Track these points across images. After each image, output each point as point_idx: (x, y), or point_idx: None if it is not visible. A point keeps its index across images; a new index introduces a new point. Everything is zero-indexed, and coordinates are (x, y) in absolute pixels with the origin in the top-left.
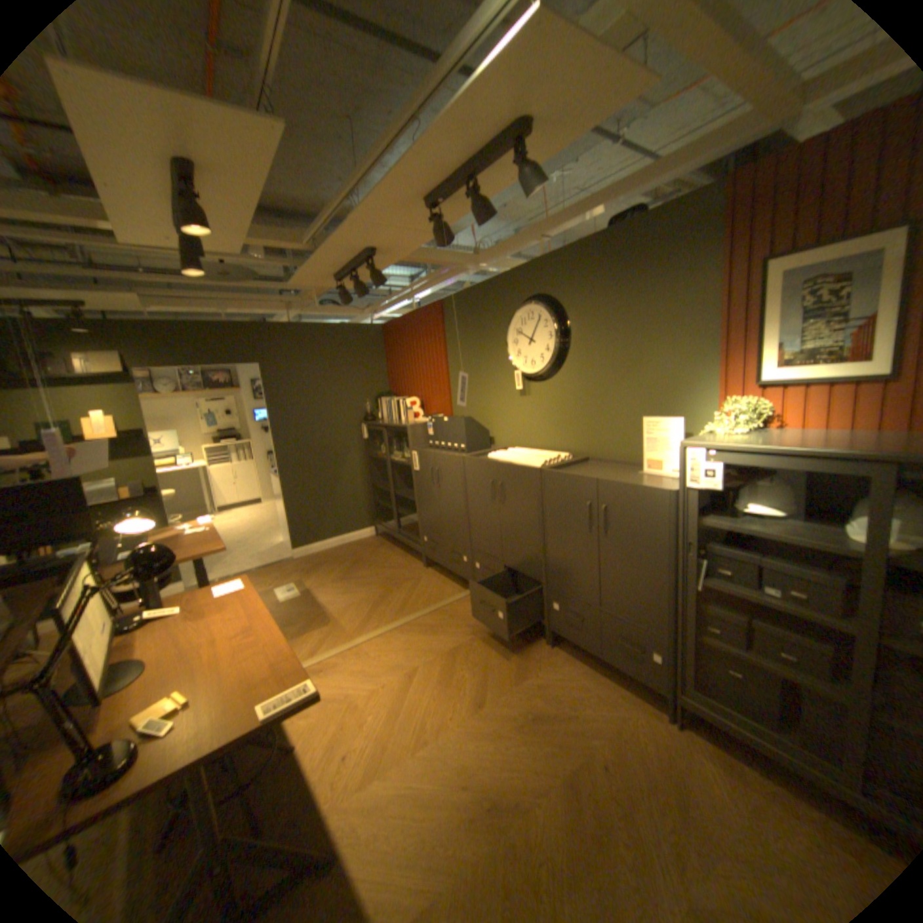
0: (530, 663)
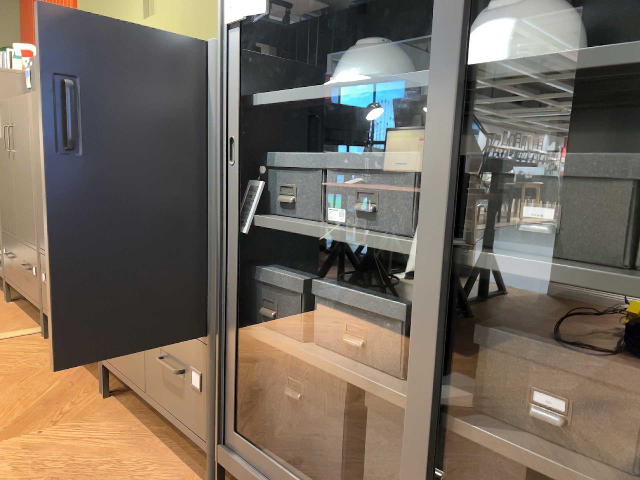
0: (45, 417)
